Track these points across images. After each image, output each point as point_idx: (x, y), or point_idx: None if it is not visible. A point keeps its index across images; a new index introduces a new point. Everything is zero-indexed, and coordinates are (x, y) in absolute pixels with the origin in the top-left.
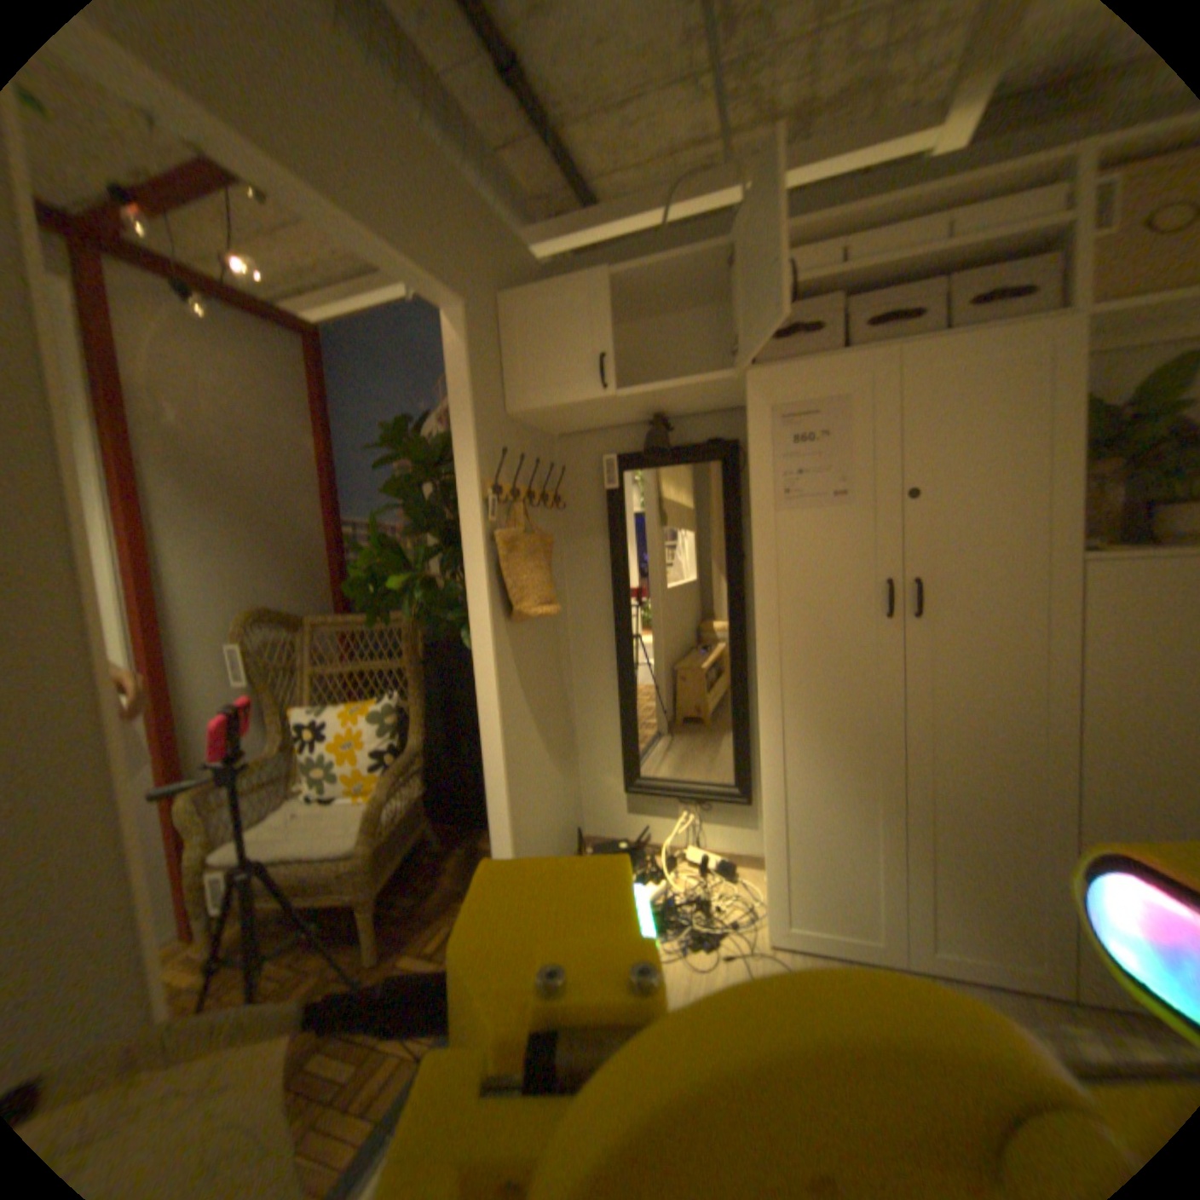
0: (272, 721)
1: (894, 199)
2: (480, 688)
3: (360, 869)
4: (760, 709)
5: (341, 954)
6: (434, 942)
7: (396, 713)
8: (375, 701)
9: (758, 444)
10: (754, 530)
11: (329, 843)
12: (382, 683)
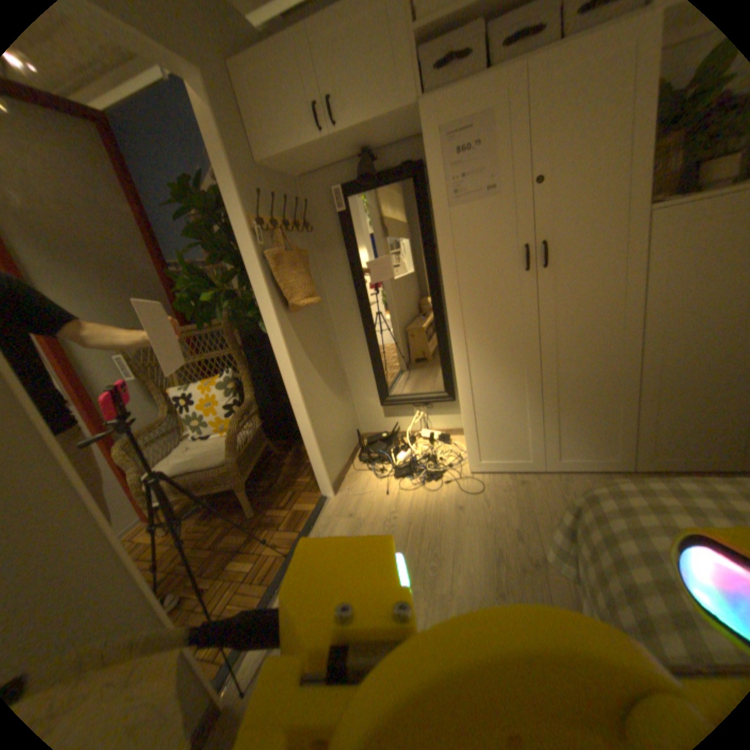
0: (159, 399)
1: None
2: (279, 357)
3: (233, 470)
4: (453, 342)
5: (235, 515)
6: (285, 501)
7: (234, 382)
8: (220, 377)
9: (433, 158)
10: (437, 224)
11: (211, 460)
12: (221, 366)
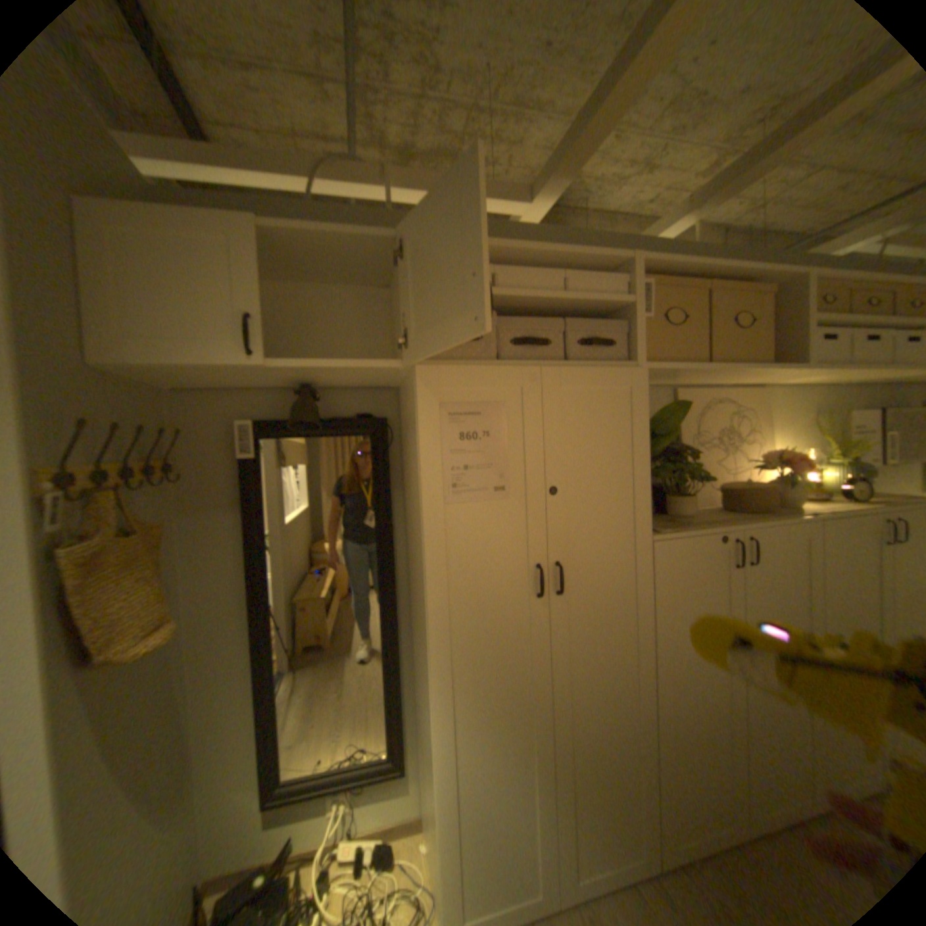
0: None
1: (528, 248)
2: None
3: None
4: (433, 707)
5: None
6: None
7: None
8: None
9: (427, 440)
10: (424, 525)
11: None
12: None
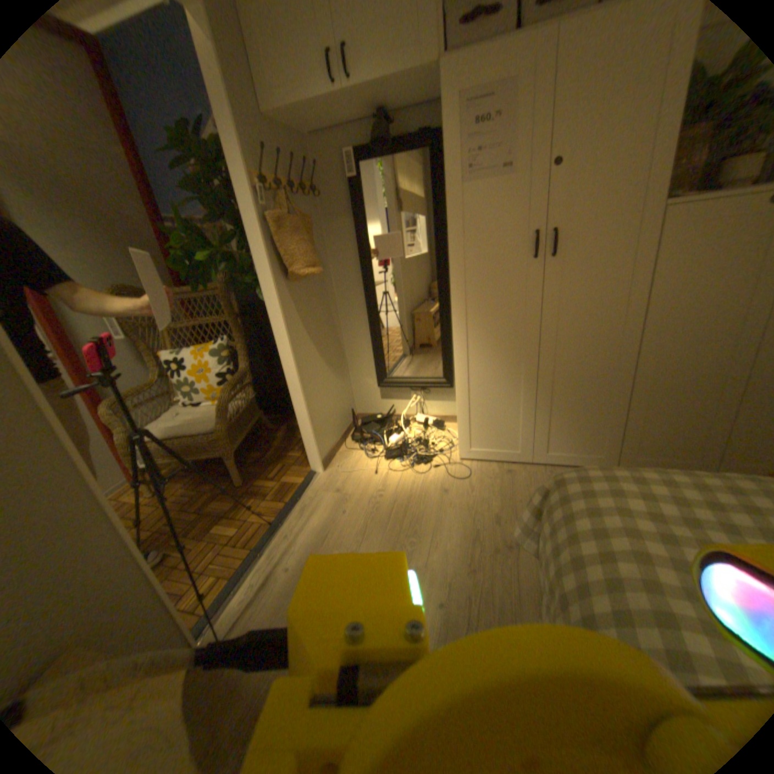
0: (150, 361)
1: None
2: (275, 327)
3: (223, 438)
4: (454, 326)
5: (223, 482)
6: (274, 472)
7: (229, 349)
8: (214, 343)
9: (450, 126)
10: (448, 199)
11: (201, 426)
12: (217, 332)
